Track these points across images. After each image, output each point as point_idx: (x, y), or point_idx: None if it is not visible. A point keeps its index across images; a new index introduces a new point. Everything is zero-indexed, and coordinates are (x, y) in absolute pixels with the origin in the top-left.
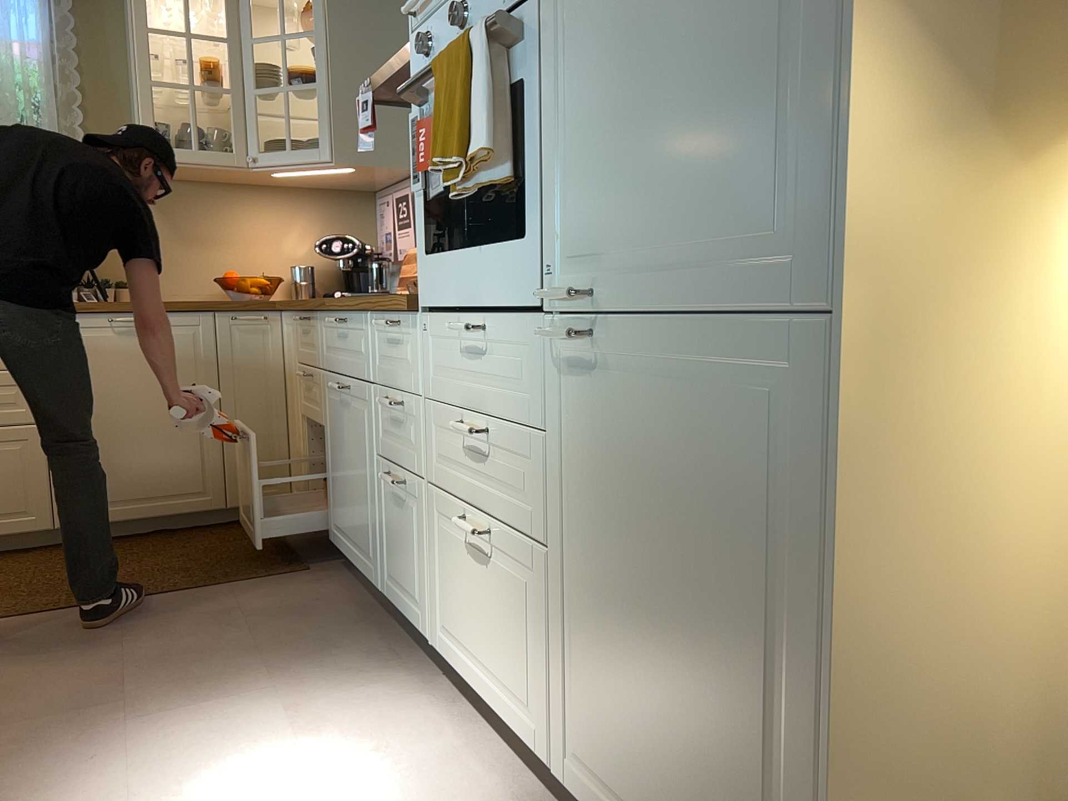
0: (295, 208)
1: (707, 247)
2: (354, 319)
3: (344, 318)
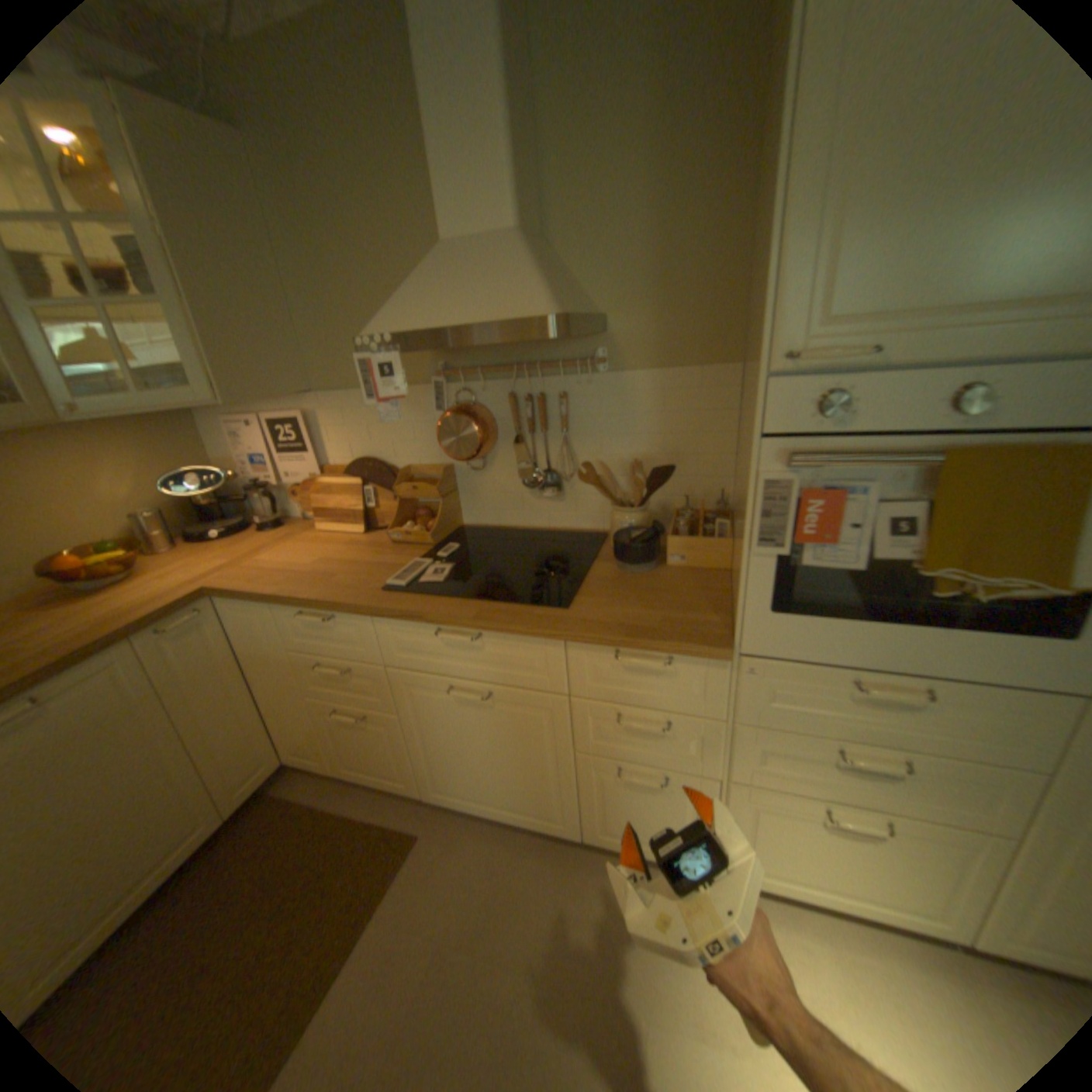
0: (96, 443)
1: None
2: (510, 637)
3: (471, 632)
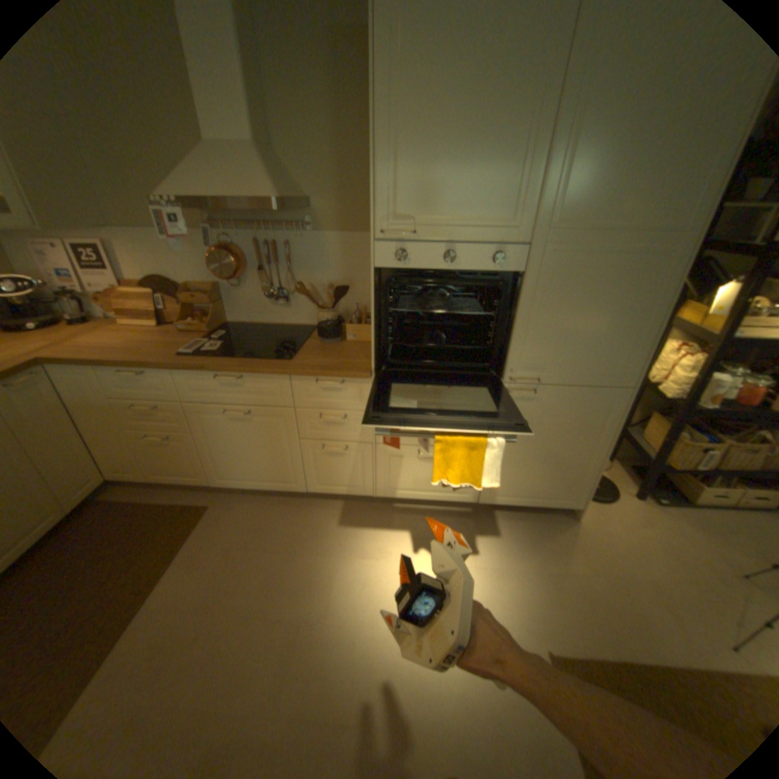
0: None
1: (591, 371)
2: (259, 377)
3: (236, 376)
